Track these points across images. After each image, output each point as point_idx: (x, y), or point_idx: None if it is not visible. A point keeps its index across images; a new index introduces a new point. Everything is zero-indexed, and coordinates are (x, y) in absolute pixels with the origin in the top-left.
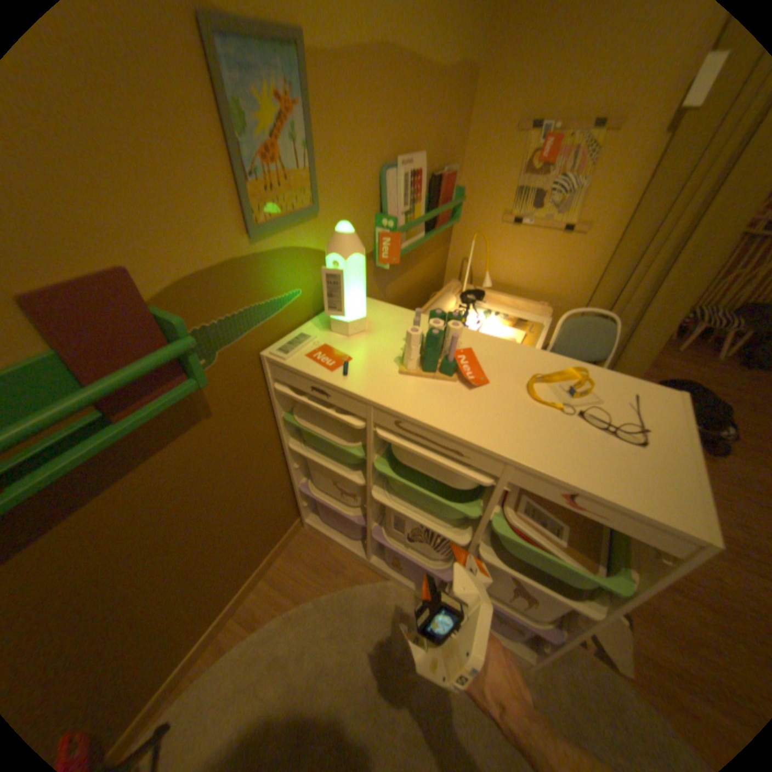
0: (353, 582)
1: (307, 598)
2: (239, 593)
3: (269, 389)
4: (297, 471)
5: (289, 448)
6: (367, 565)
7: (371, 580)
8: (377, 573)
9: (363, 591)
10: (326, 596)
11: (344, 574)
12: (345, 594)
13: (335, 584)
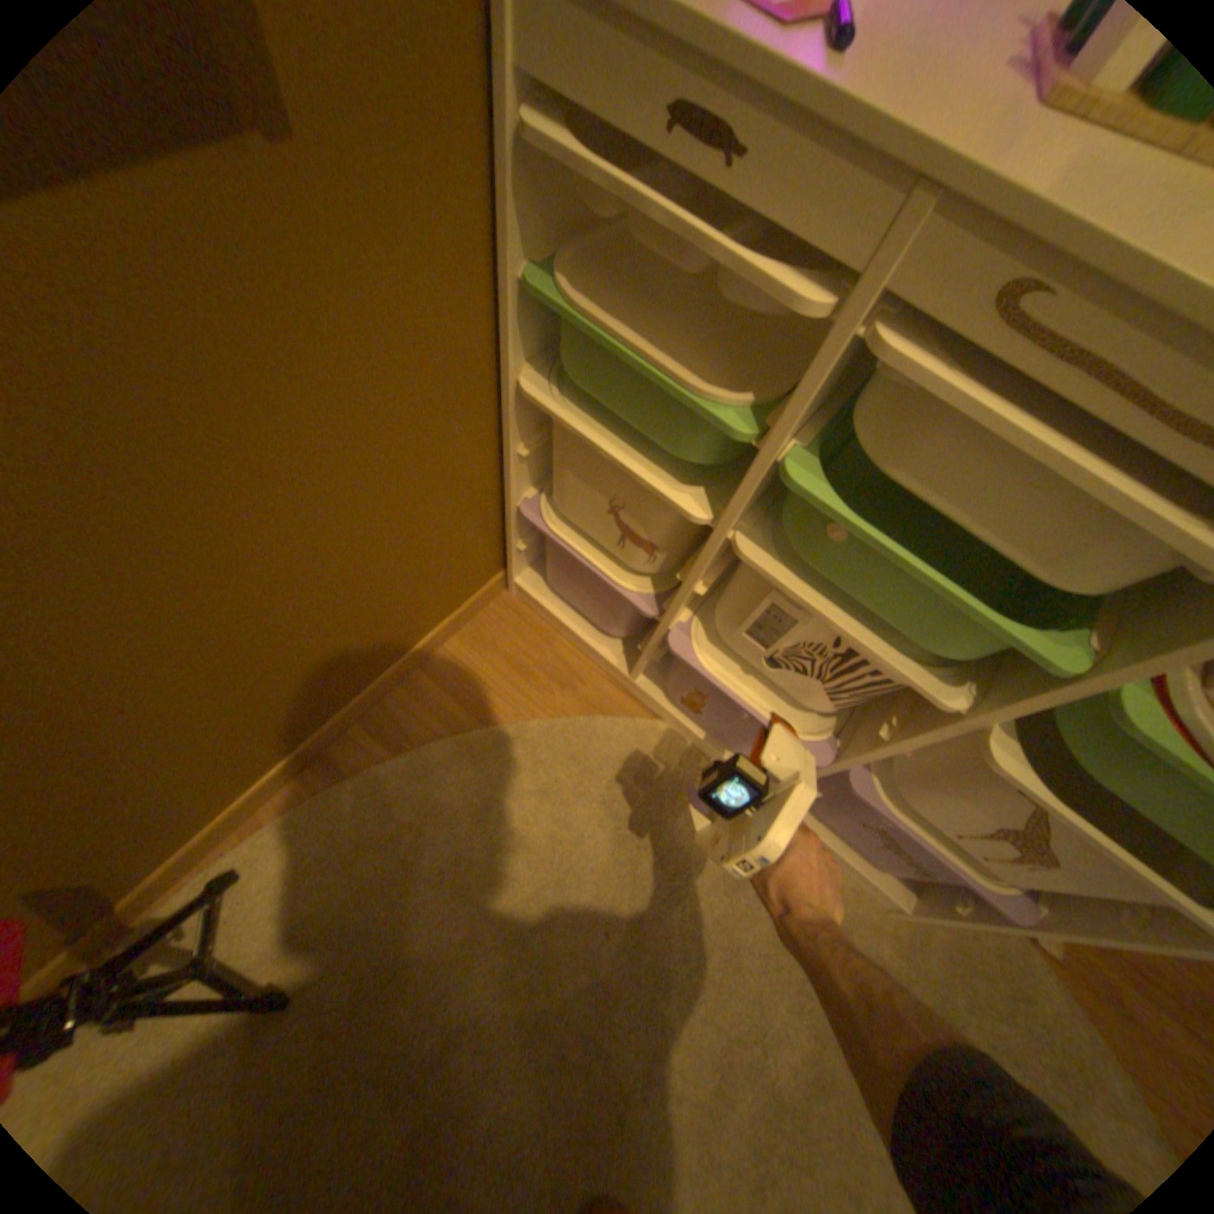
0: (594, 708)
1: (504, 717)
2: (375, 685)
3: (495, 142)
4: (522, 465)
5: (517, 392)
6: (624, 684)
7: (628, 711)
8: (641, 701)
9: (611, 727)
10: (541, 721)
11: (578, 691)
12: (576, 725)
13: (559, 705)
